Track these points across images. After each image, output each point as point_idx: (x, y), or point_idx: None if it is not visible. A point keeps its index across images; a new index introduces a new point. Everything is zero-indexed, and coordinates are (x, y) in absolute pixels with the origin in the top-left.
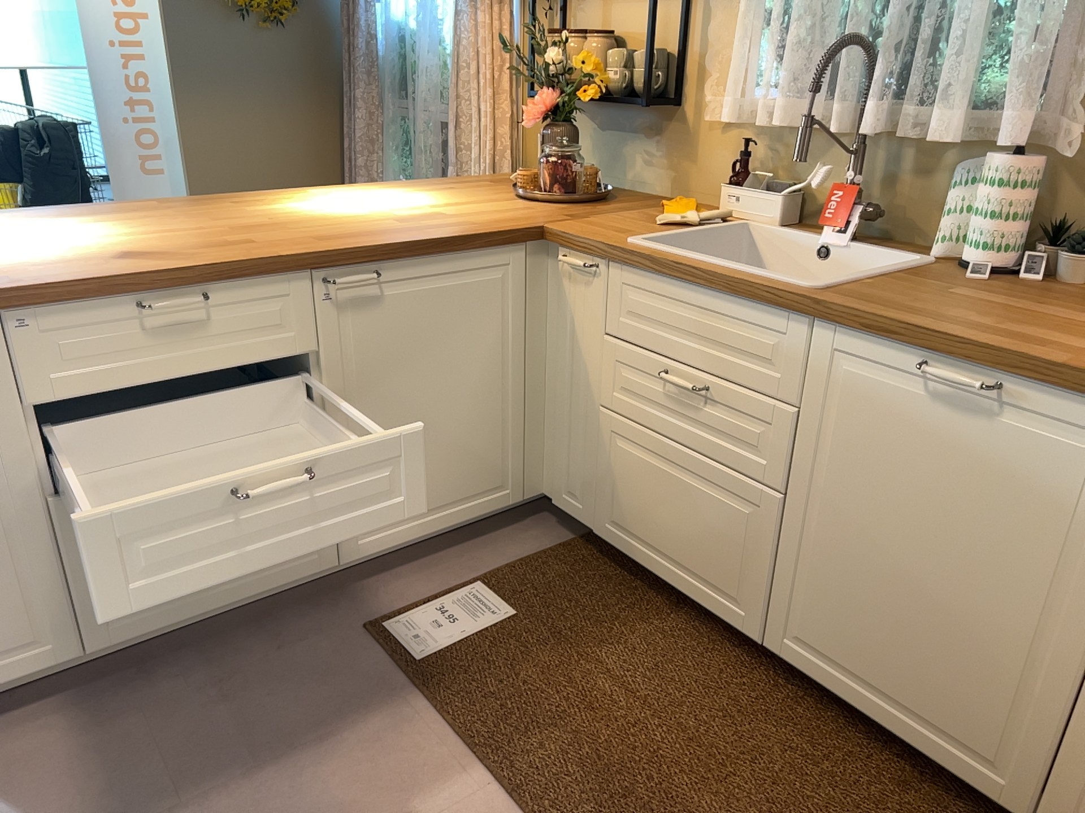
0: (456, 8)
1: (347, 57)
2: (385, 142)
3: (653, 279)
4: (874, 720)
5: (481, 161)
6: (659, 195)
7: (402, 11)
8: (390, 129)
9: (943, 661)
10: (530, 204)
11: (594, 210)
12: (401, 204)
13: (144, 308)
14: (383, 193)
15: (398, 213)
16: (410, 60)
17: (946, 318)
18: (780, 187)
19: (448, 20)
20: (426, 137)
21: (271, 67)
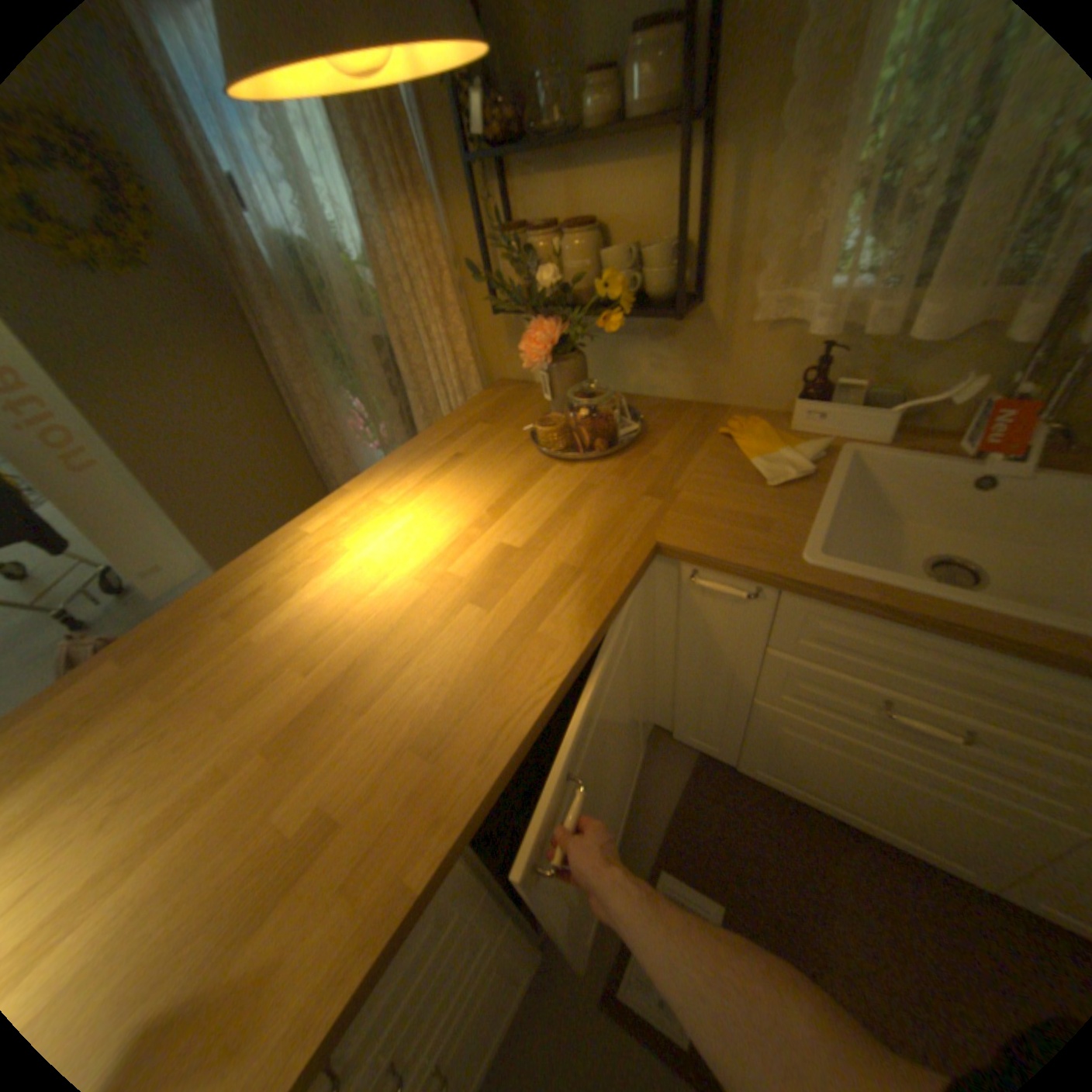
0: (348, 202)
1: (232, 276)
2: (317, 364)
3: (880, 621)
4: None
5: (449, 385)
6: (681, 399)
7: (277, 213)
8: (317, 350)
9: None
10: (579, 470)
11: (660, 464)
12: (441, 533)
13: None
14: (394, 501)
15: (458, 567)
16: (311, 272)
17: None
18: (891, 396)
19: (344, 221)
20: (366, 357)
21: (153, 315)
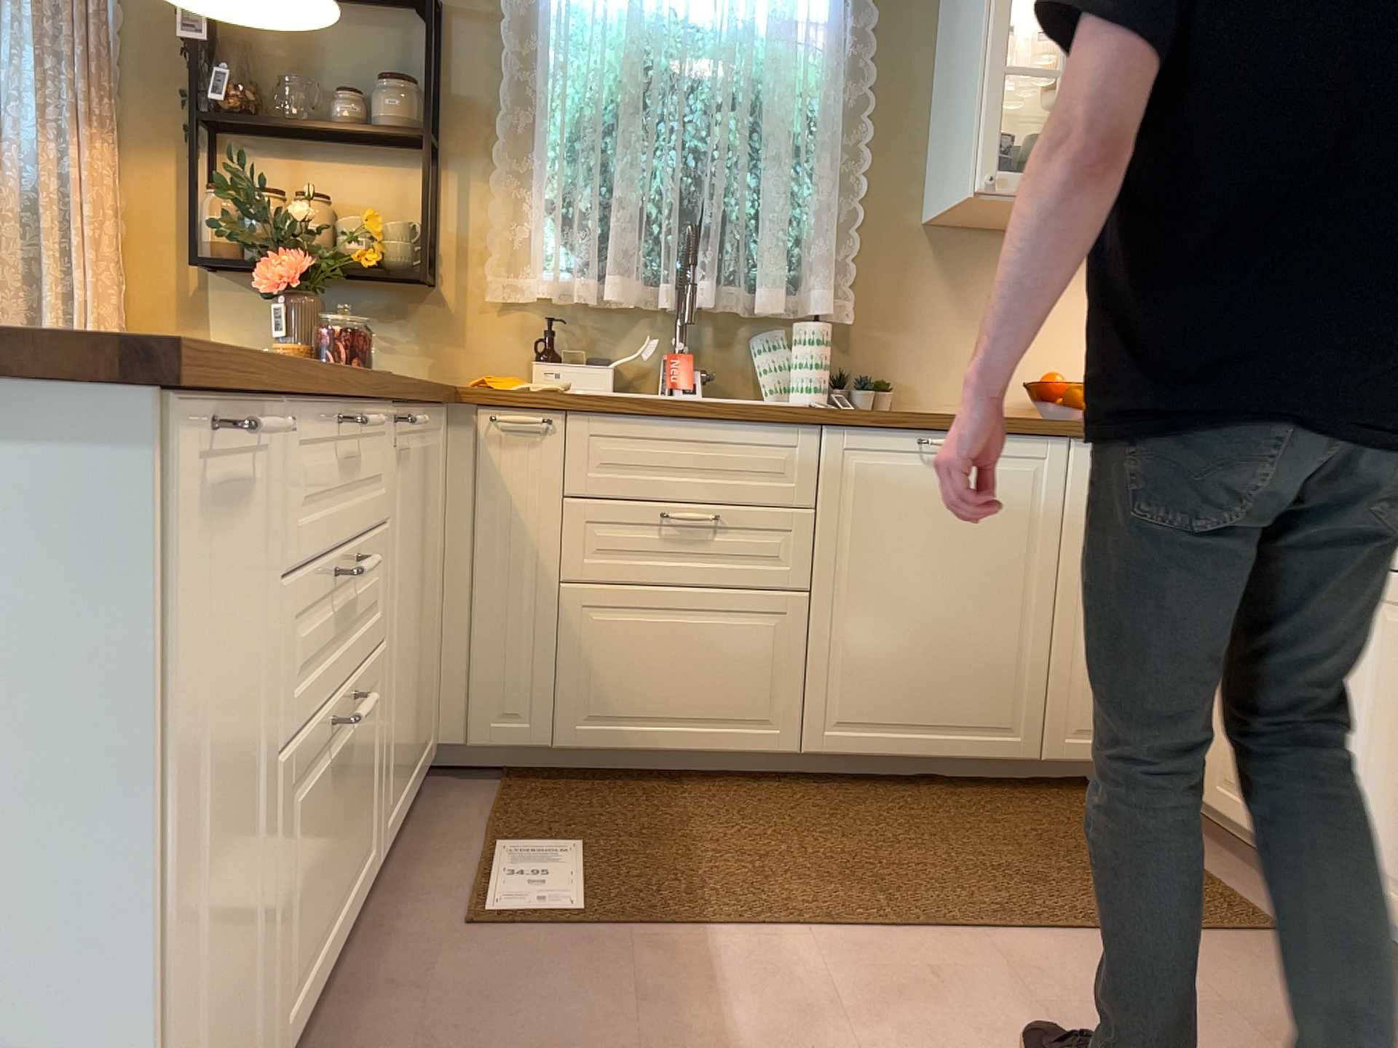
0: None
1: None
2: None
3: (634, 423)
4: (919, 756)
5: None
6: None
7: None
8: None
9: (966, 668)
10: None
11: None
12: None
13: (351, 425)
14: None
15: None
16: None
17: (906, 411)
18: (602, 359)
19: None
20: None
21: None
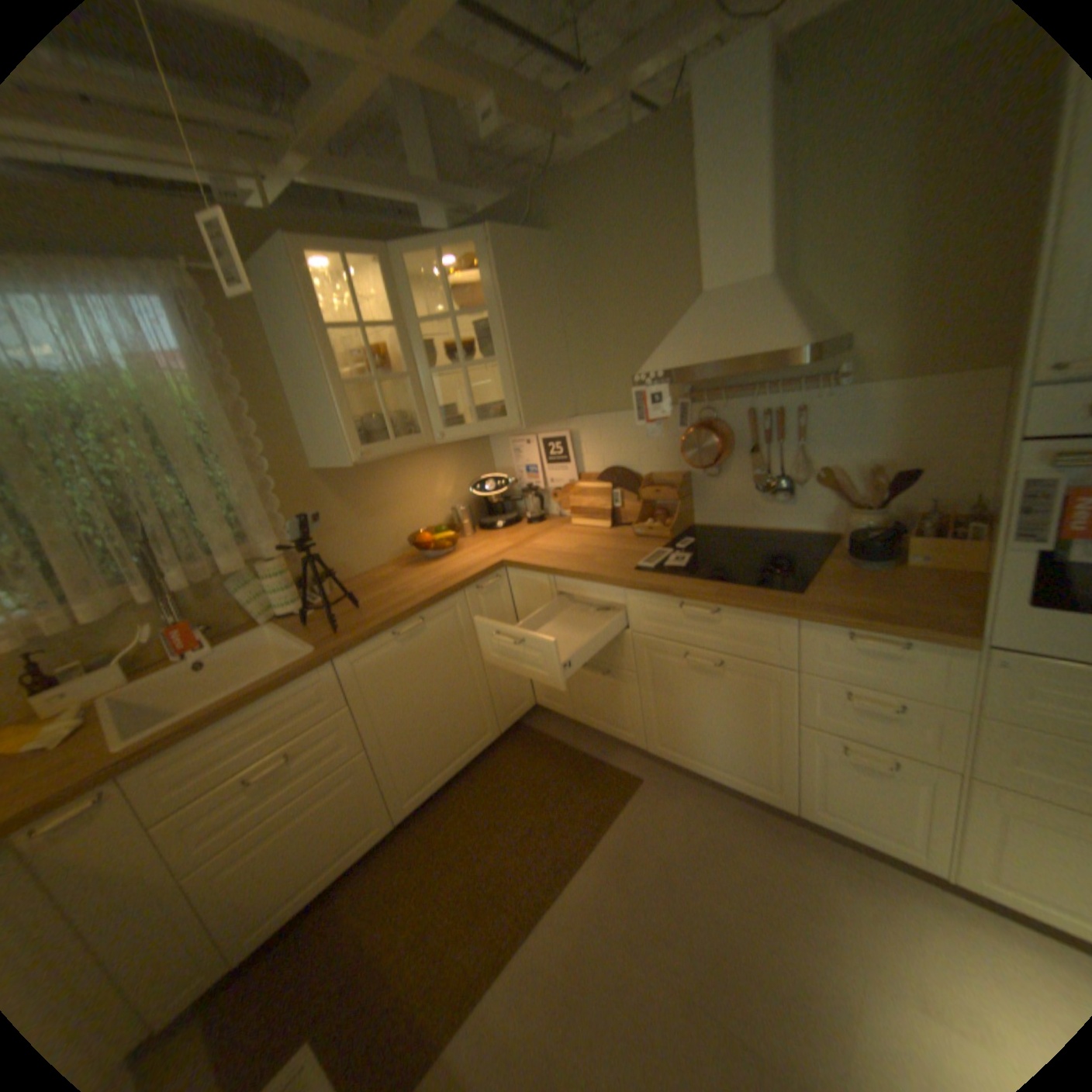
0: None
1: None
2: None
3: (188, 747)
4: (451, 779)
5: None
6: None
7: None
8: None
9: (457, 725)
10: None
11: None
12: None
13: None
14: None
15: None
16: None
17: (372, 618)
18: (103, 665)
19: None
20: None
21: None
